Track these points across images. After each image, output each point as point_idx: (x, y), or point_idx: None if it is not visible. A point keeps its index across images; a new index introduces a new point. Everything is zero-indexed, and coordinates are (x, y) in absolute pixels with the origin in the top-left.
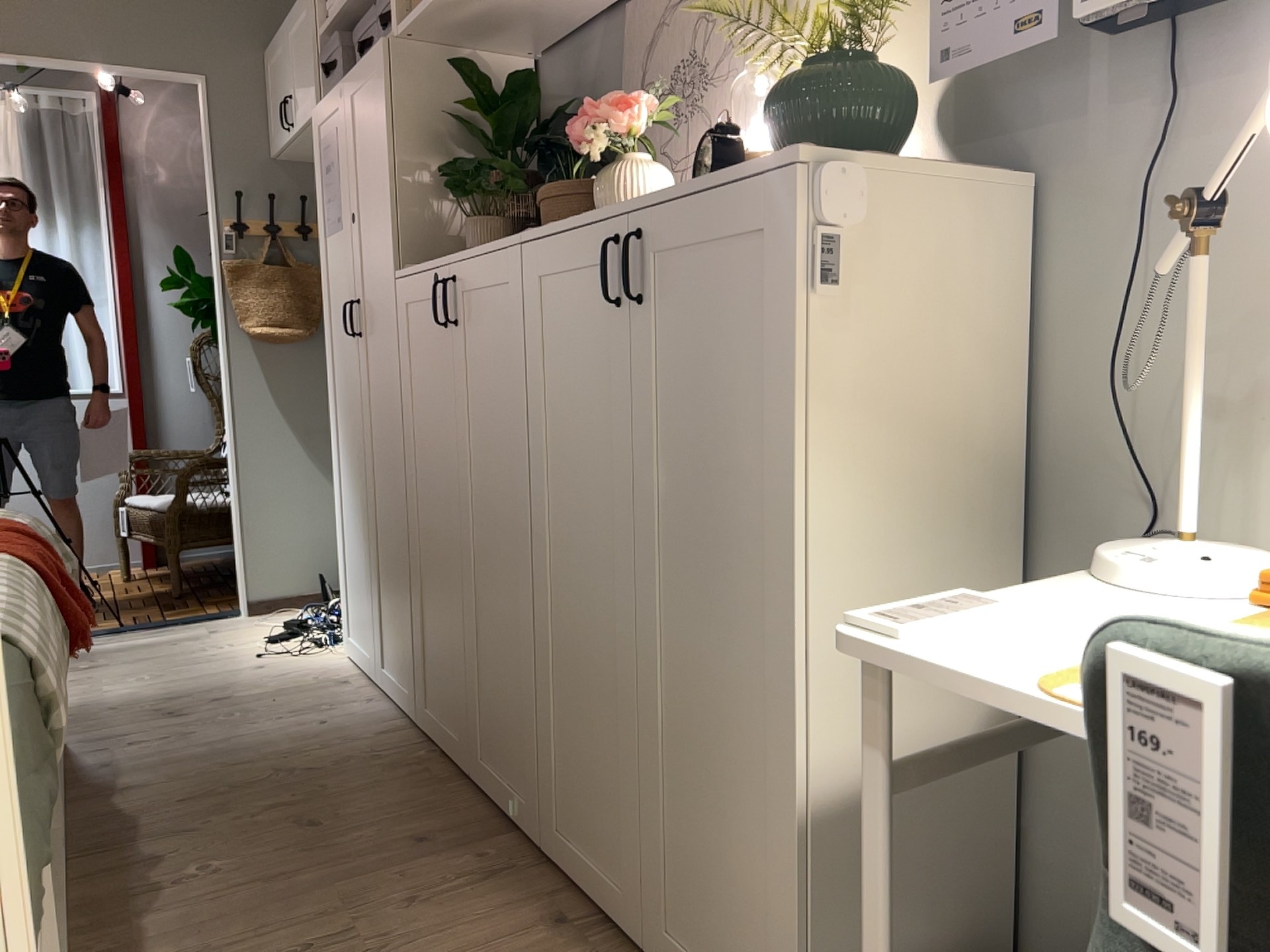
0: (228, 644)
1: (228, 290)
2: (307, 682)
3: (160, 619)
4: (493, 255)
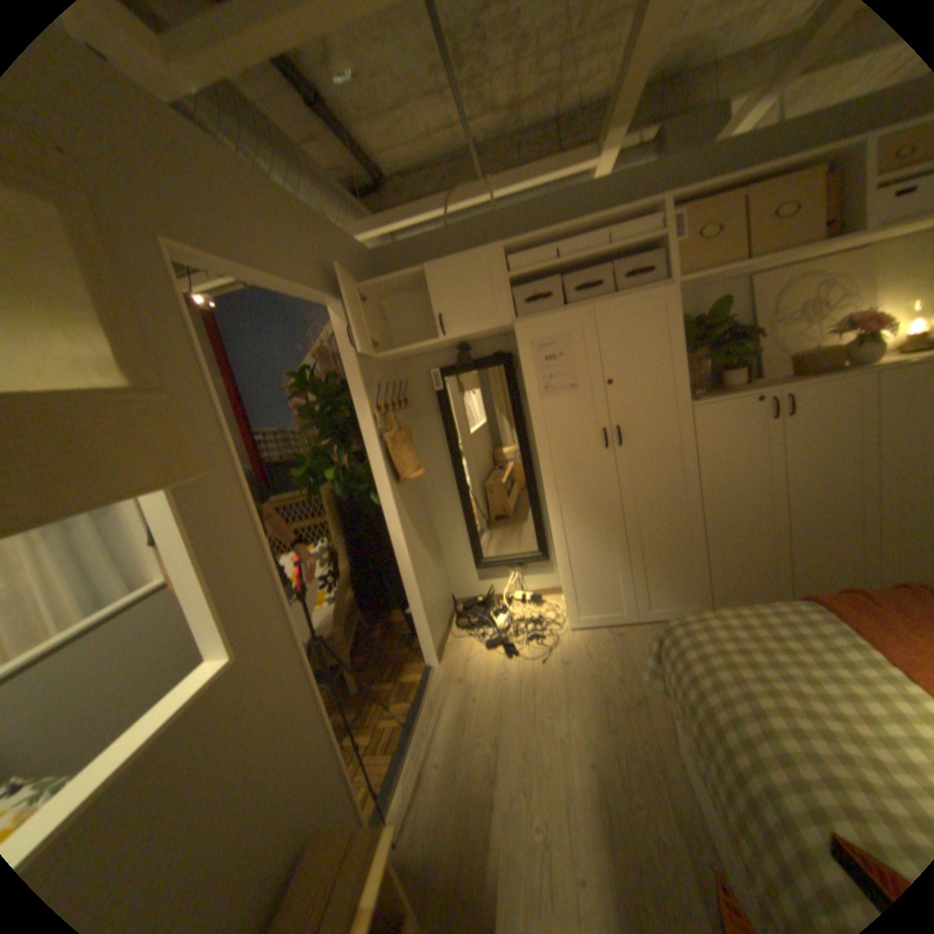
0: (499, 676)
1: (382, 455)
2: (610, 648)
3: (408, 705)
4: (844, 380)
